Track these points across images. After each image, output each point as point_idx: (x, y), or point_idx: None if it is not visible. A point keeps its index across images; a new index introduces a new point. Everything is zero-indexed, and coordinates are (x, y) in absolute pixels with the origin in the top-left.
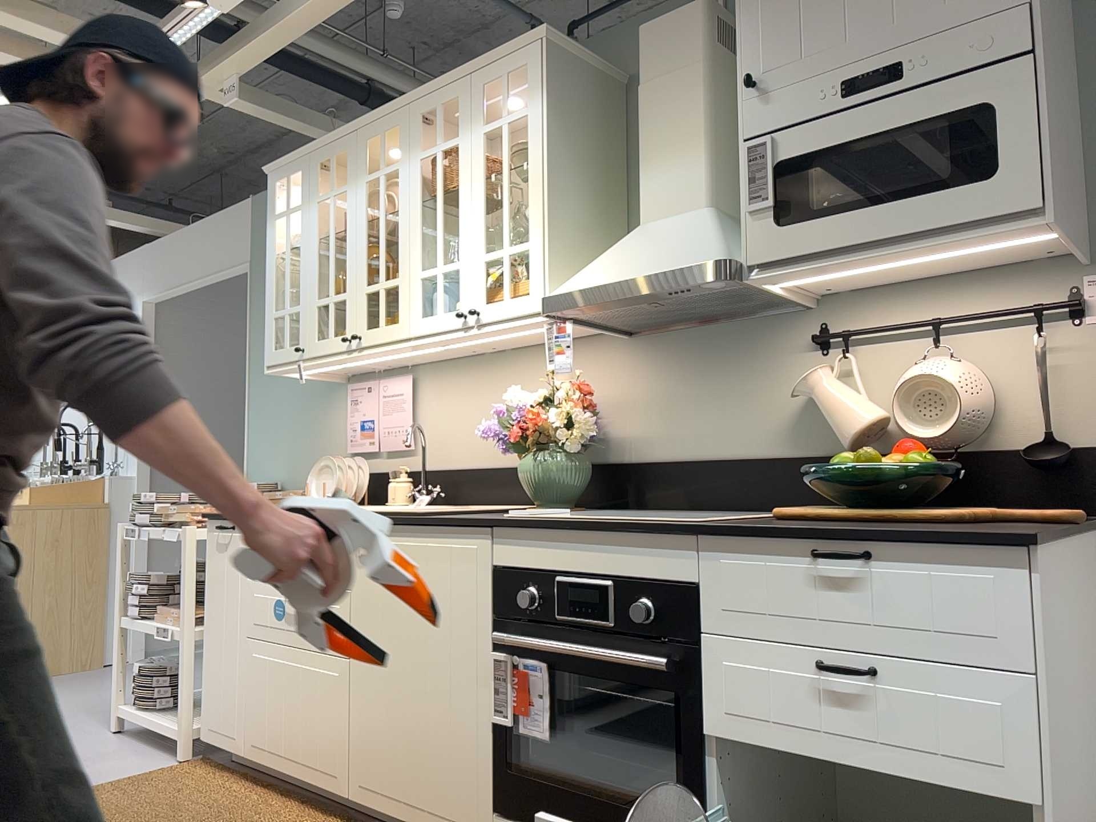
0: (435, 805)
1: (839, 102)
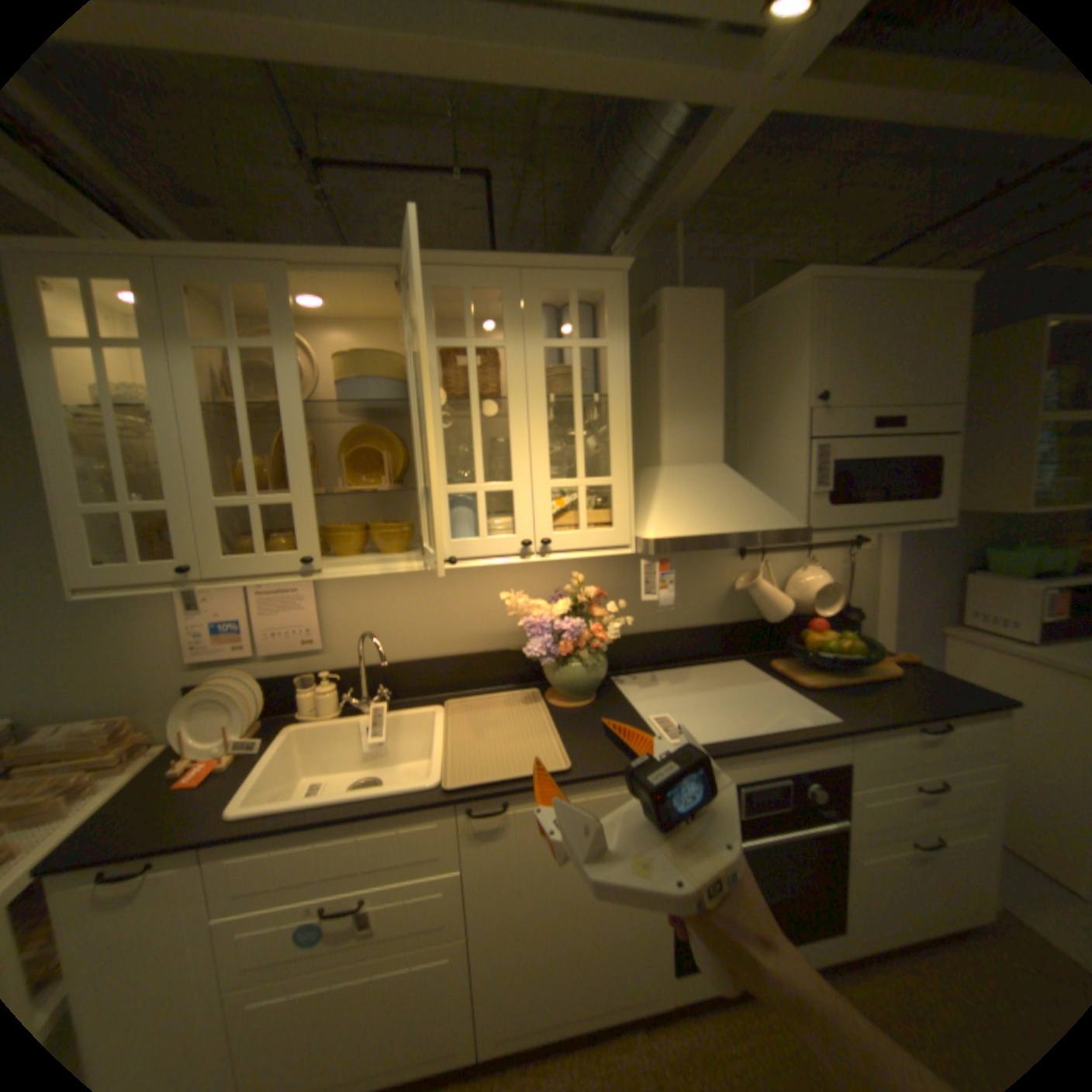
0: (608, 1006)
1: (874, 429)
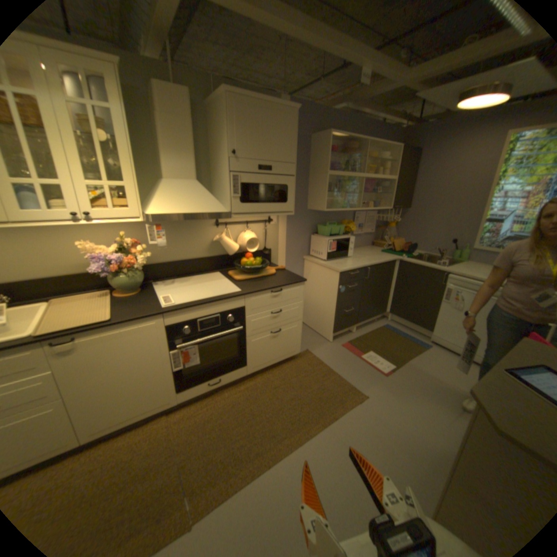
0: (145, 409)
1: (258, 170)
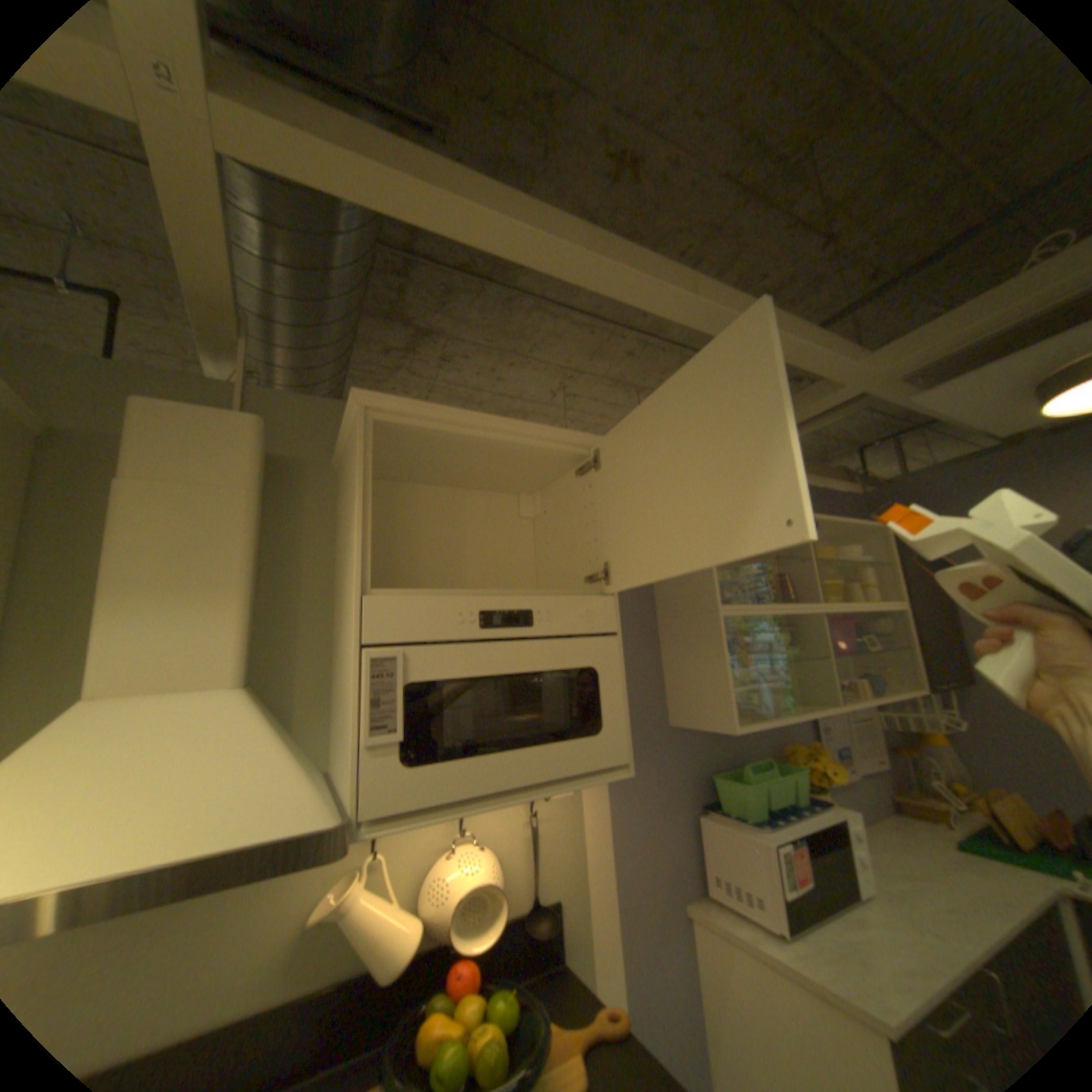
0: None
1: (479, 629)
